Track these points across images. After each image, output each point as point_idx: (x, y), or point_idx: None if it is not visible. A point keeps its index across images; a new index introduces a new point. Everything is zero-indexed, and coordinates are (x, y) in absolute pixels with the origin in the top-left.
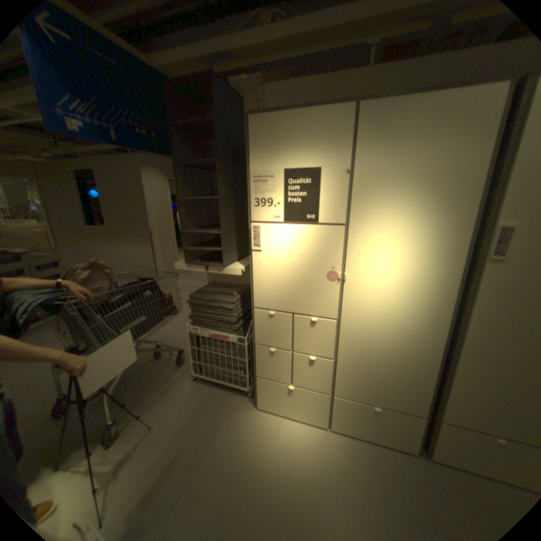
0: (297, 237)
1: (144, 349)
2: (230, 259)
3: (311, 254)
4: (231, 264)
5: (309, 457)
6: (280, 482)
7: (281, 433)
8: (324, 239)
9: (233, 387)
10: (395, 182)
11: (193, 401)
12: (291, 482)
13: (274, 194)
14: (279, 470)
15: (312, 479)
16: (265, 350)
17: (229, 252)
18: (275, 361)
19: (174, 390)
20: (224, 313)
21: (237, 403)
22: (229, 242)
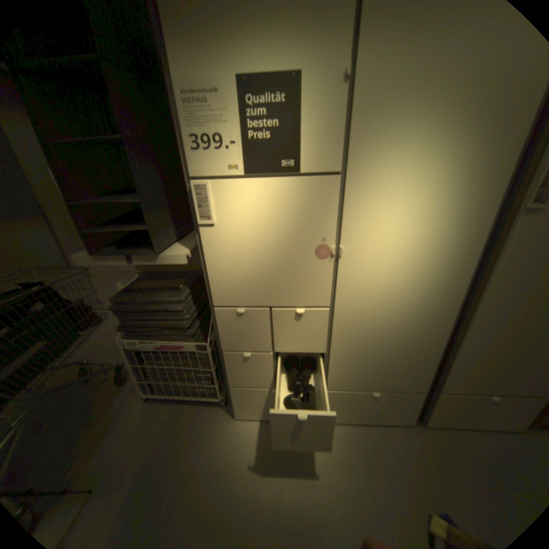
0: (268, 198)
1: (65, 372)
2: (164, 239)
3: (291, 223)
4: (168, 248)
5: (307, 462)
6: (280, 508)
7: (269, 441)
8: (310, 197)
9: (200, 400)
10: (418, 95)
11: (149, 431)
12: (293, 502)
13: (223, 125)
14: (276, 491)
15: (315, 490)
16: (236, 355)
17: (161, 229)
18: (252, 366)
19: (118, 421)
20: (171, 316)
21: (209, 417)
22: (157, 213)
